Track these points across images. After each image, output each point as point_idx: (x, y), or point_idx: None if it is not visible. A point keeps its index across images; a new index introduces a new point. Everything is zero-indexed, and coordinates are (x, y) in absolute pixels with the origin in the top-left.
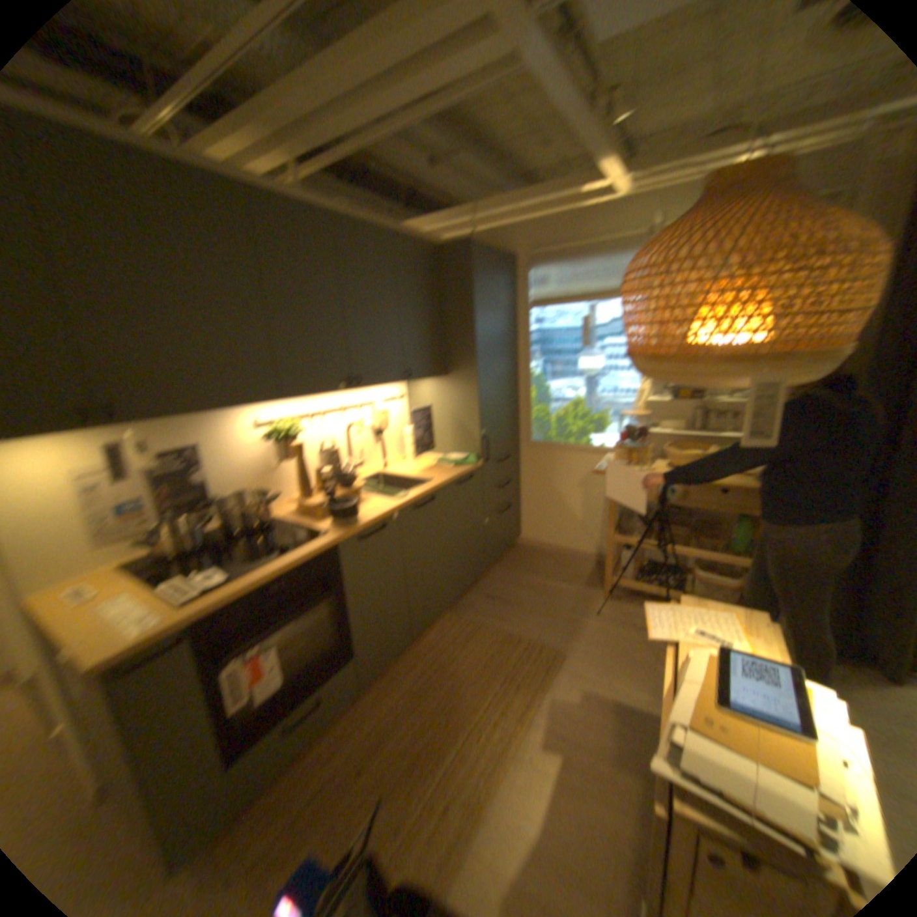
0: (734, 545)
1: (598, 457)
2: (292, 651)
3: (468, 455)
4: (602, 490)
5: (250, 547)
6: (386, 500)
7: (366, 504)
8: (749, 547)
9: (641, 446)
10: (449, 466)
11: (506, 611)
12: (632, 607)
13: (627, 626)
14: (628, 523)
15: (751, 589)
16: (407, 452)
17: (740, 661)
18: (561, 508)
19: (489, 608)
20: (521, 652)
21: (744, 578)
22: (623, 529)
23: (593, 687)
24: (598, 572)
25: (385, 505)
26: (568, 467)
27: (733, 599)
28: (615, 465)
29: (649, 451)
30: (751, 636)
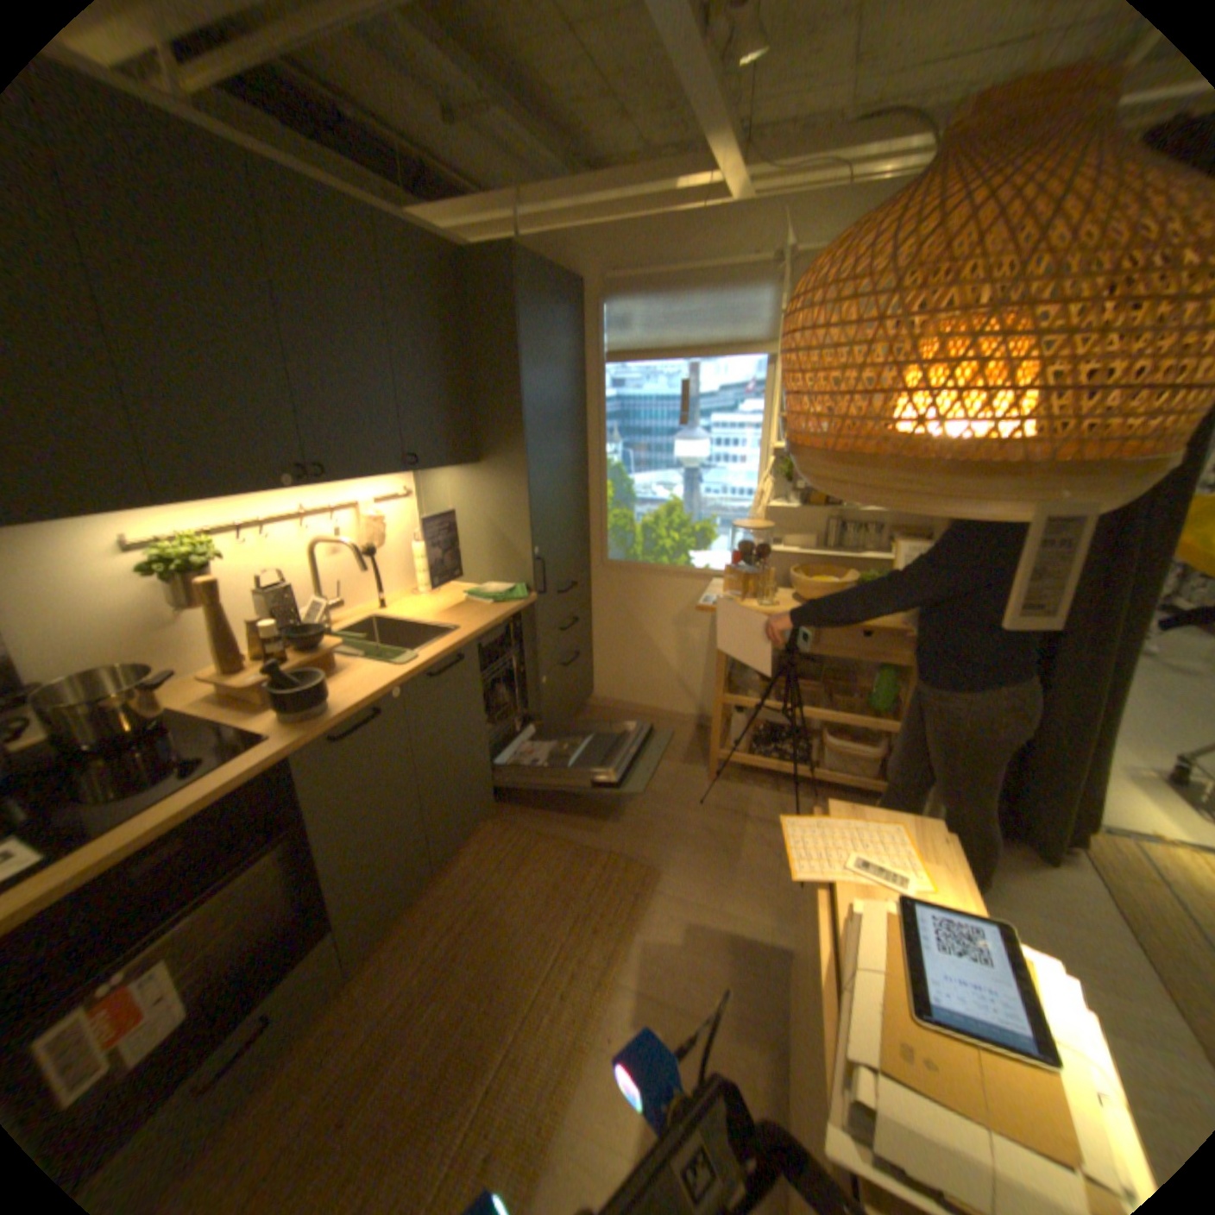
0: (876, 701)
1: (702, 582)
2: (212, 940)
3: (518, 583)
4: (706, 628)
5: (113, 771)
6: (383, 664)
7: (347, 672)
8: (894, 704)
9: (762, 570)
10: (488, 601)
11: (576, 807)
12: (745, 787)
13: (740, 816)
14: (741, 676)
15: (894, 759)
16: (420, 578)
17: (928, 916)
18: (651, 654)
19: (552, 805)
20: (599, 871)
21: (885, 743)
22: (736, 685)
23: (699, 914)
24: (699, 740)
25: (380, 673)
26: (661, 596)
27: (872, 772)
28: (726, 596)
29: (771, 577)
30: (929, 861)
